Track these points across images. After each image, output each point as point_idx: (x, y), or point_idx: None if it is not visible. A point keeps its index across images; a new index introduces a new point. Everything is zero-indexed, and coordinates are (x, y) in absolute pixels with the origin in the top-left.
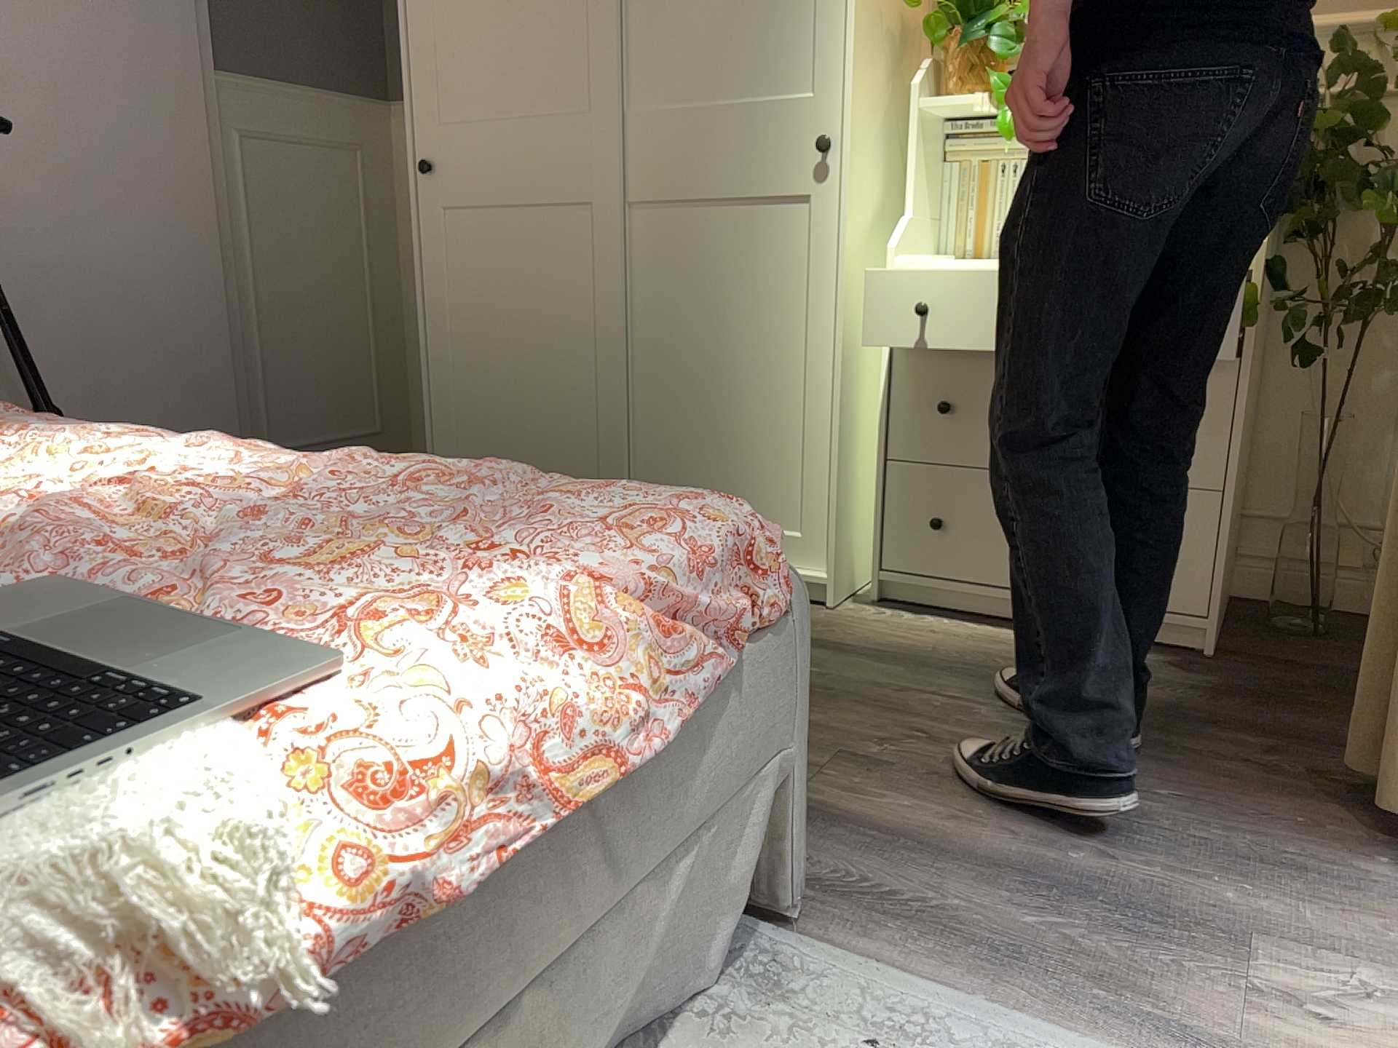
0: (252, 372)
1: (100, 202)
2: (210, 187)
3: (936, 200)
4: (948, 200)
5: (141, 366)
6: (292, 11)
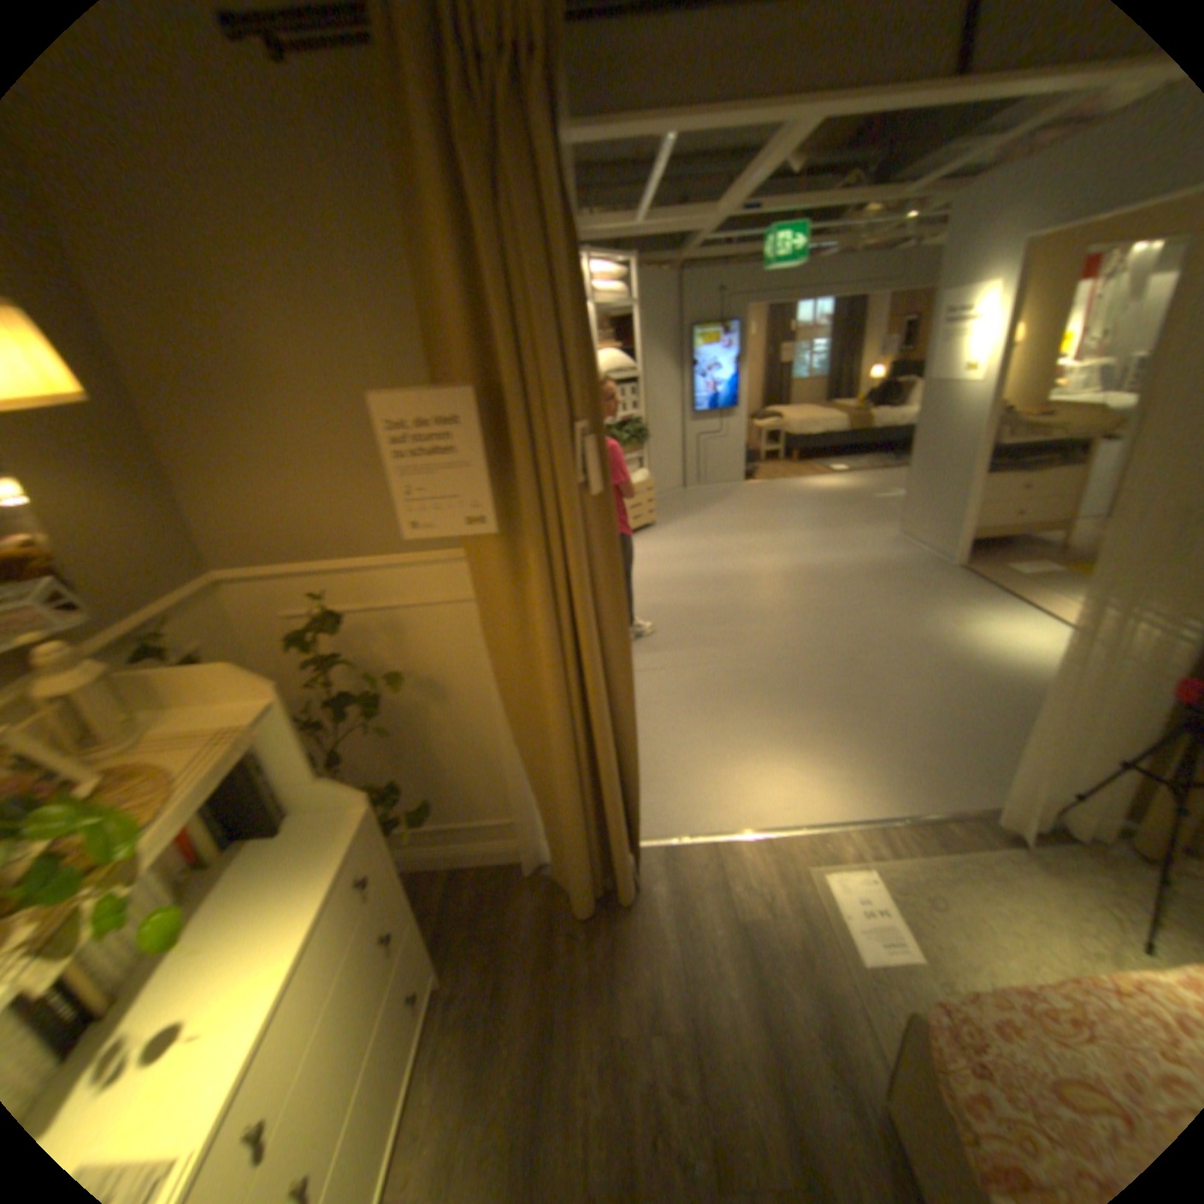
0: None
1: None
2: None
3: None
4: None
5: None
6: None
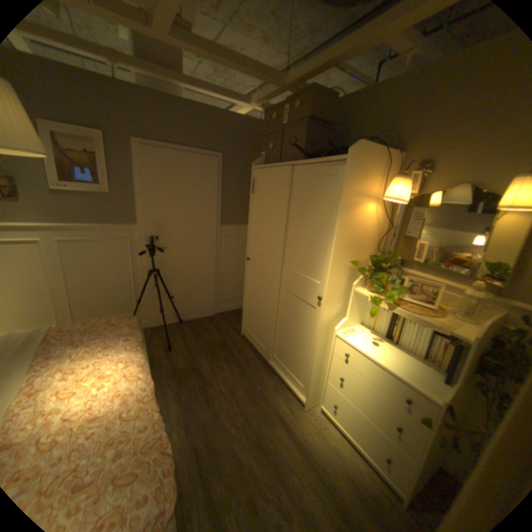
0: (219, 284)
1: (189, 254)
2: (214, 248)
3: (362, 309)
4: (367, 310)
5: (193, 284)
6: (240, 209)
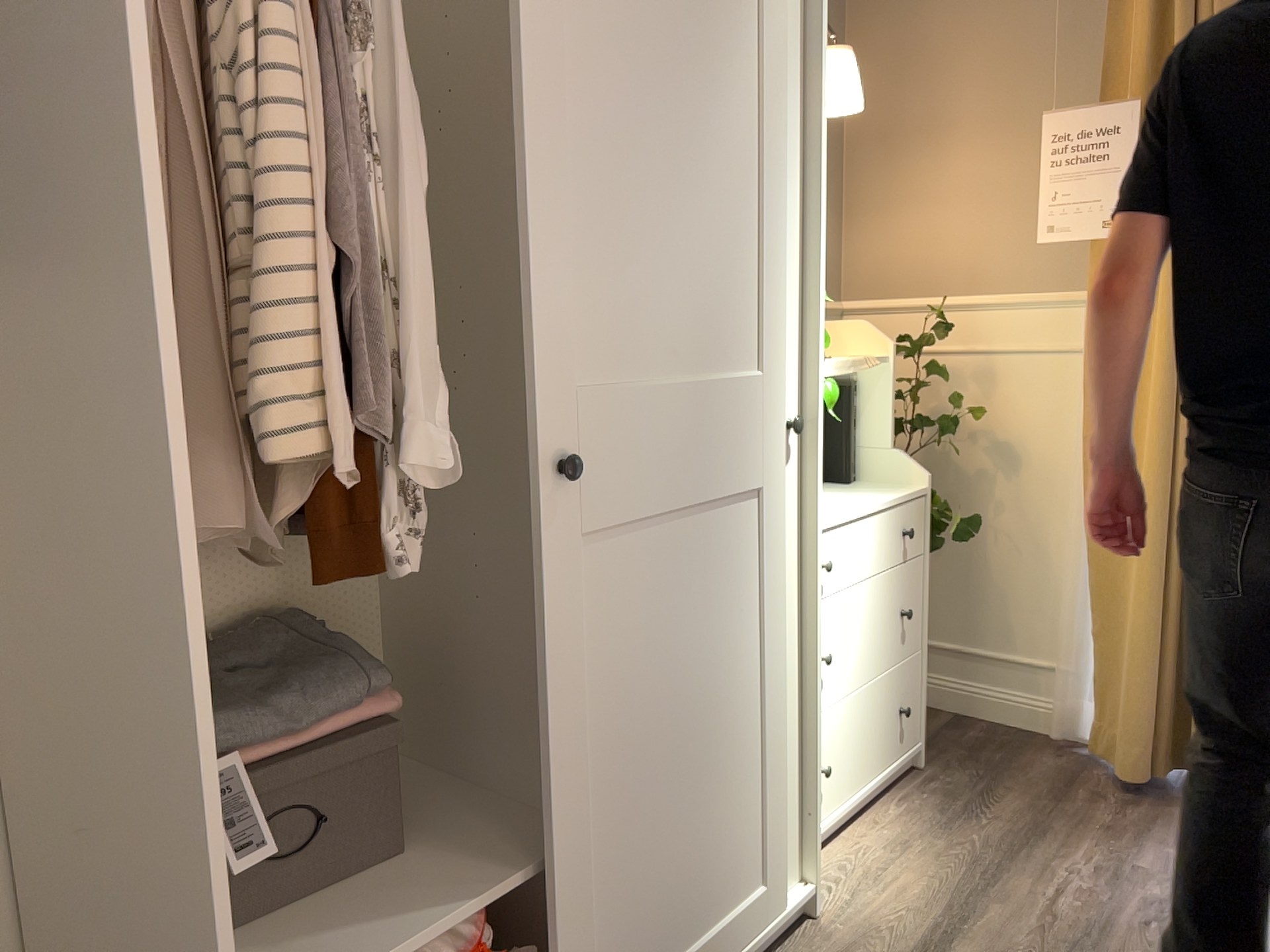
0: None
1: None
2: None
3: None
4: None
5: None
6: None
